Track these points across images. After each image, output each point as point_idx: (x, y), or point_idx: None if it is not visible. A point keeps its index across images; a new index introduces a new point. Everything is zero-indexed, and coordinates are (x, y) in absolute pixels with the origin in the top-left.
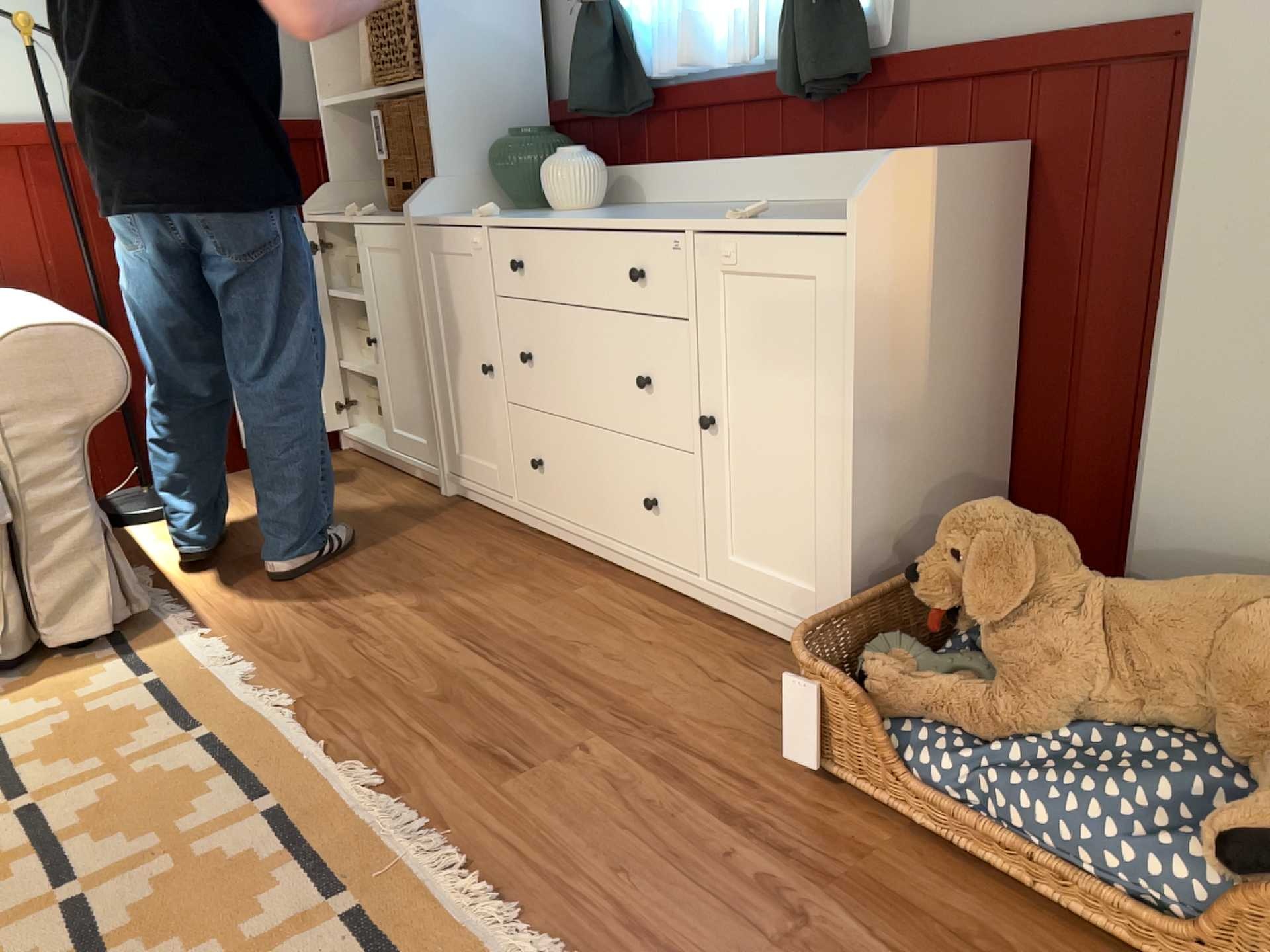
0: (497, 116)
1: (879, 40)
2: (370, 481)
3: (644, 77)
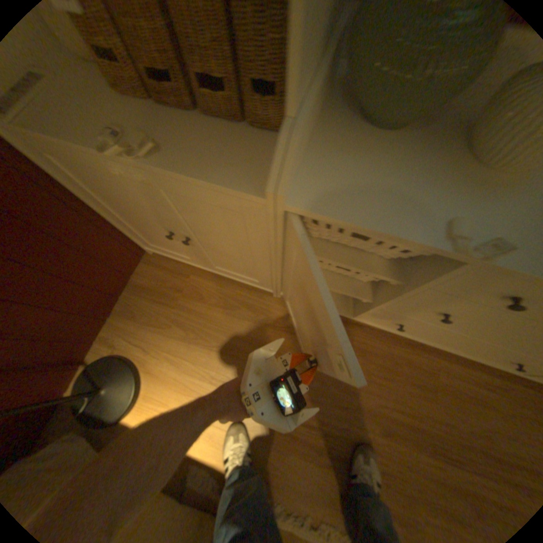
0: None
1: None
2: (213, 291)
3: None
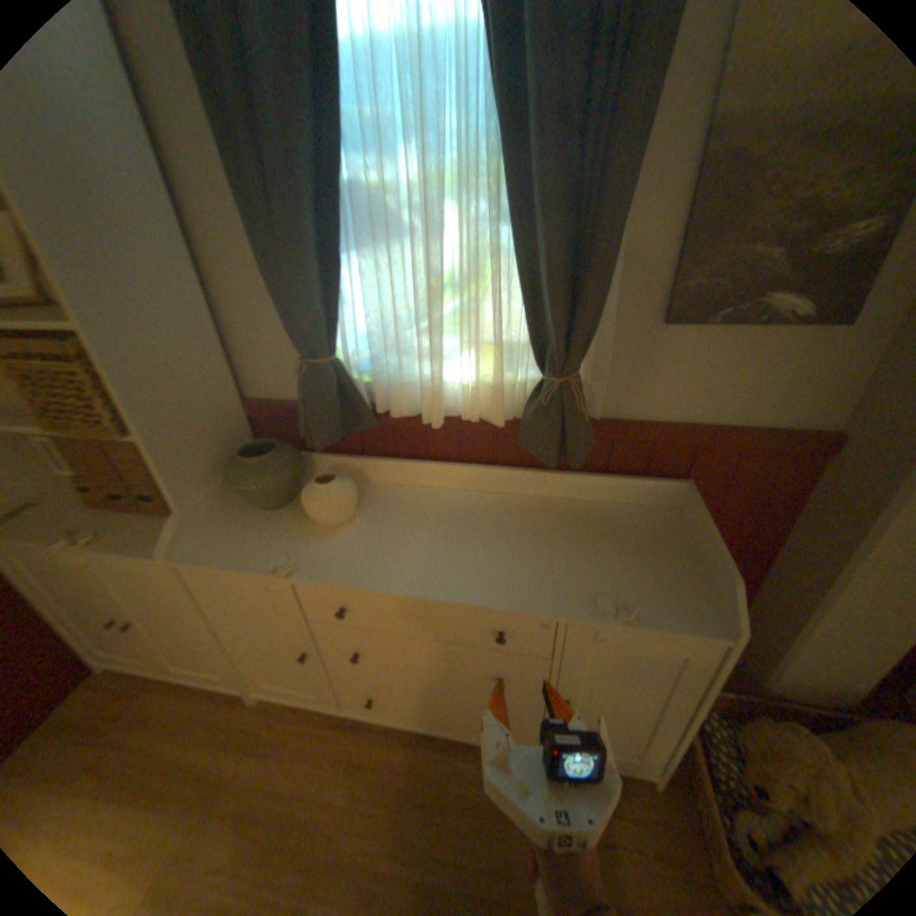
0: (211, 429)
1: (591, 409)
2: (166, 711)
3: (374, 407)
